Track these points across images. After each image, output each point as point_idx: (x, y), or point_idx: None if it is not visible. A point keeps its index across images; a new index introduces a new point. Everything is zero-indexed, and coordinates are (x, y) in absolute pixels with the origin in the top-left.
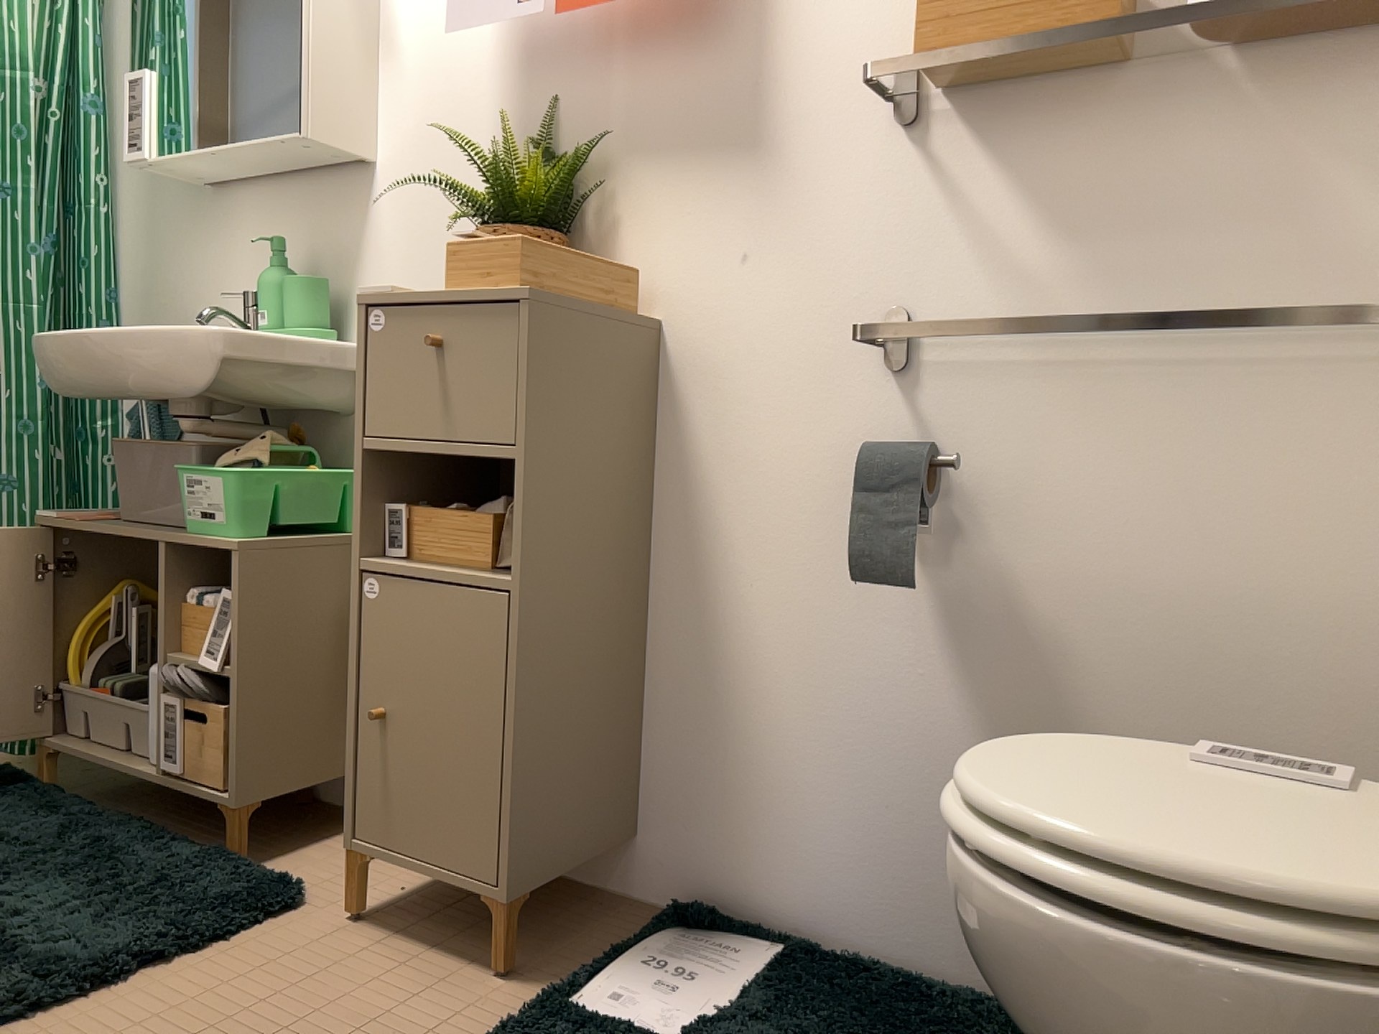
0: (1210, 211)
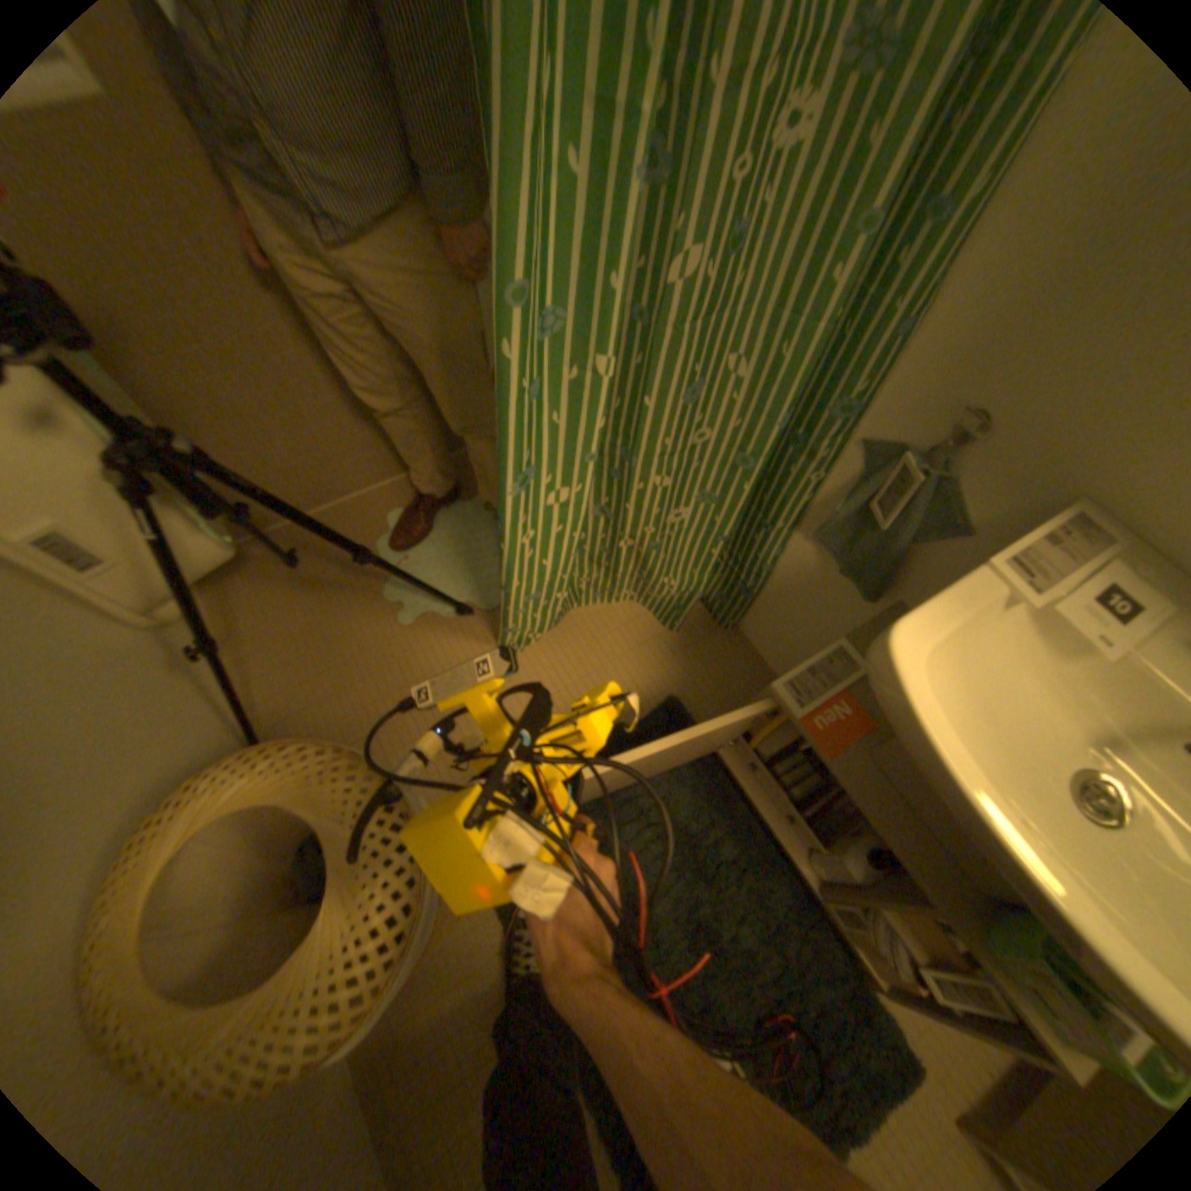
0: None
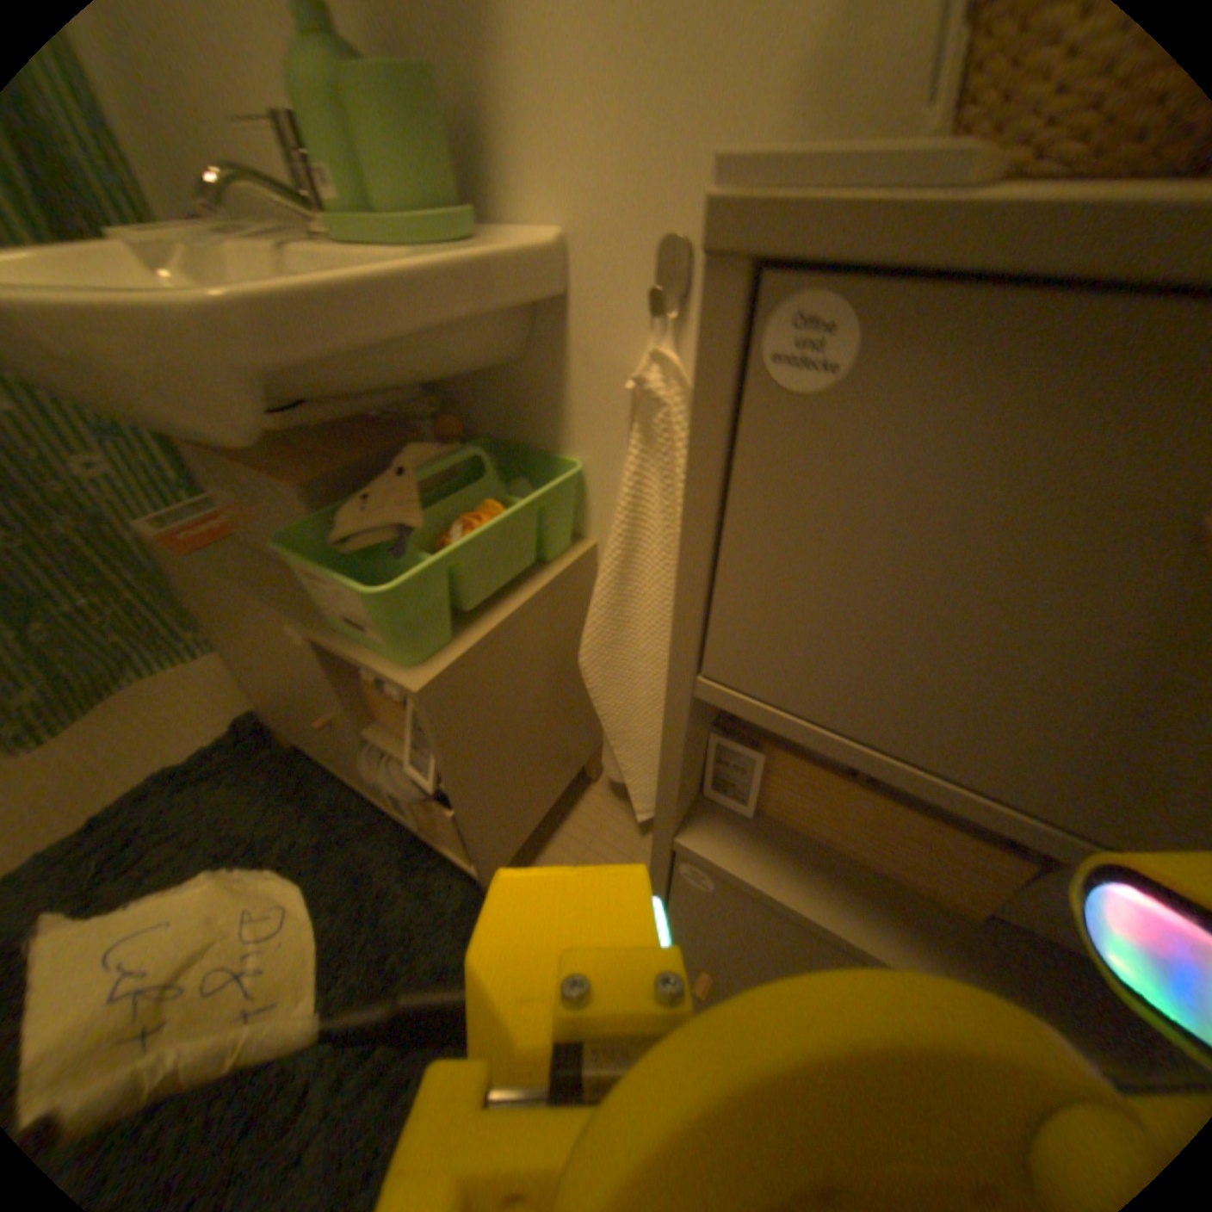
0: None
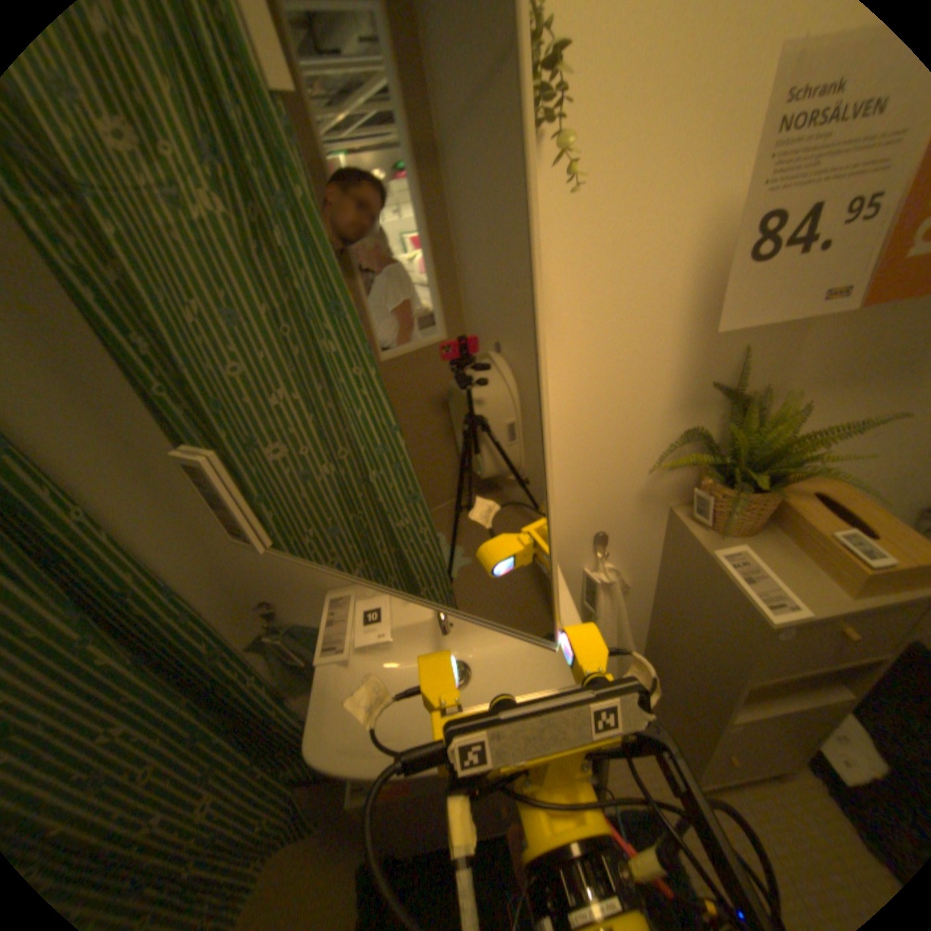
0: None
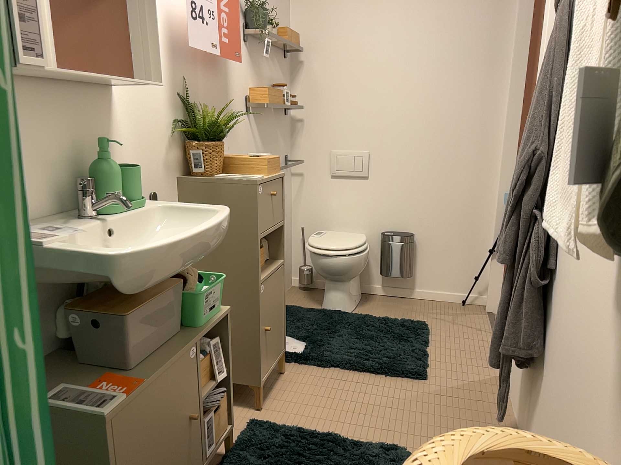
0: (274, 140)
